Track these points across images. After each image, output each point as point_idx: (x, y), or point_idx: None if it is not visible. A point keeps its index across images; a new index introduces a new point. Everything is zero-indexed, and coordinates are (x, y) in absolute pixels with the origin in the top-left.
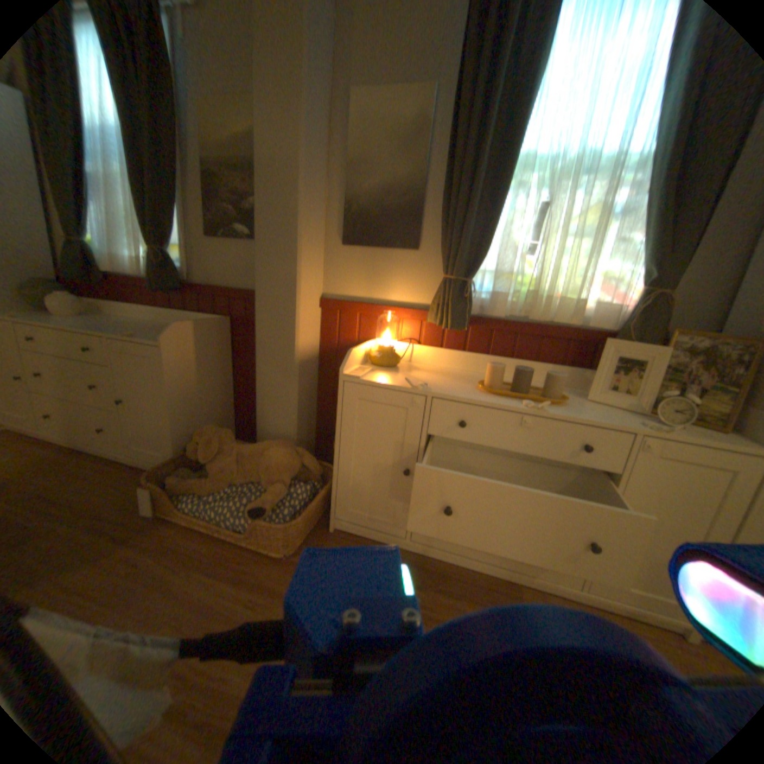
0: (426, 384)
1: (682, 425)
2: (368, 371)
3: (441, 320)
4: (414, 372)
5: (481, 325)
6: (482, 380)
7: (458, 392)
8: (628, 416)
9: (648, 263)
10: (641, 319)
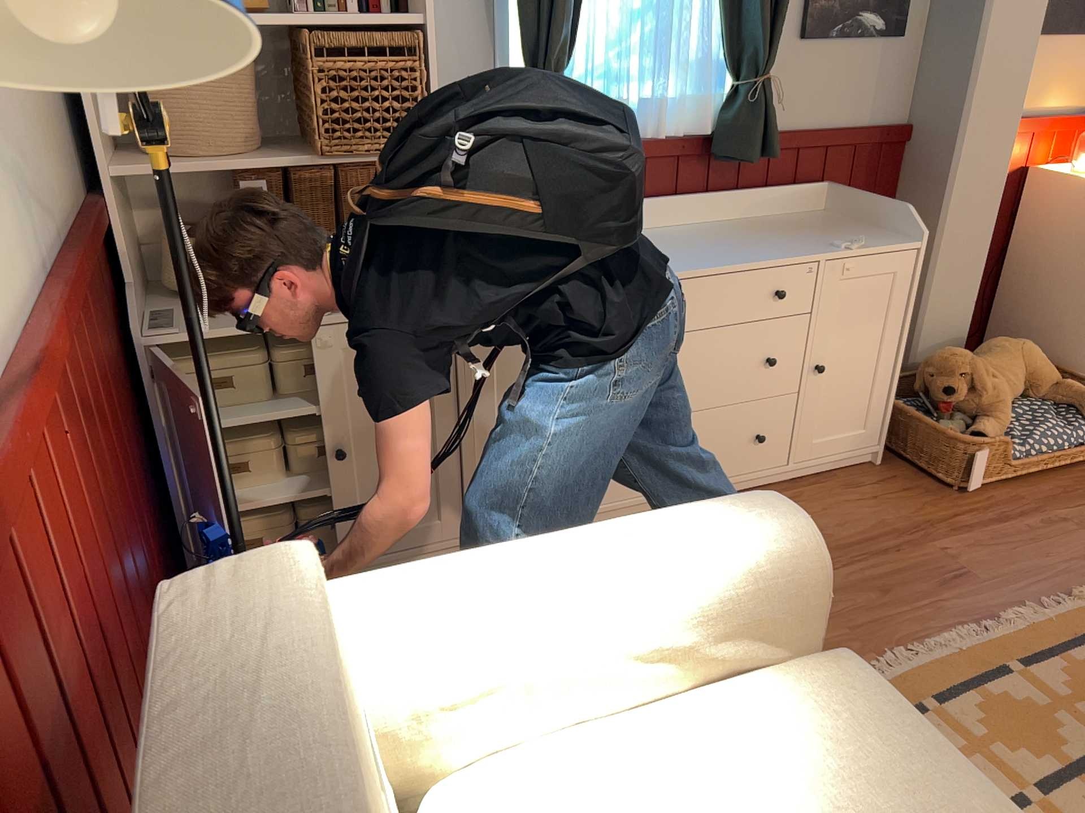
0: None
1: None
2: None
3: None
4: None
5: None
6: None
7: None
8: None
9: None
10: None
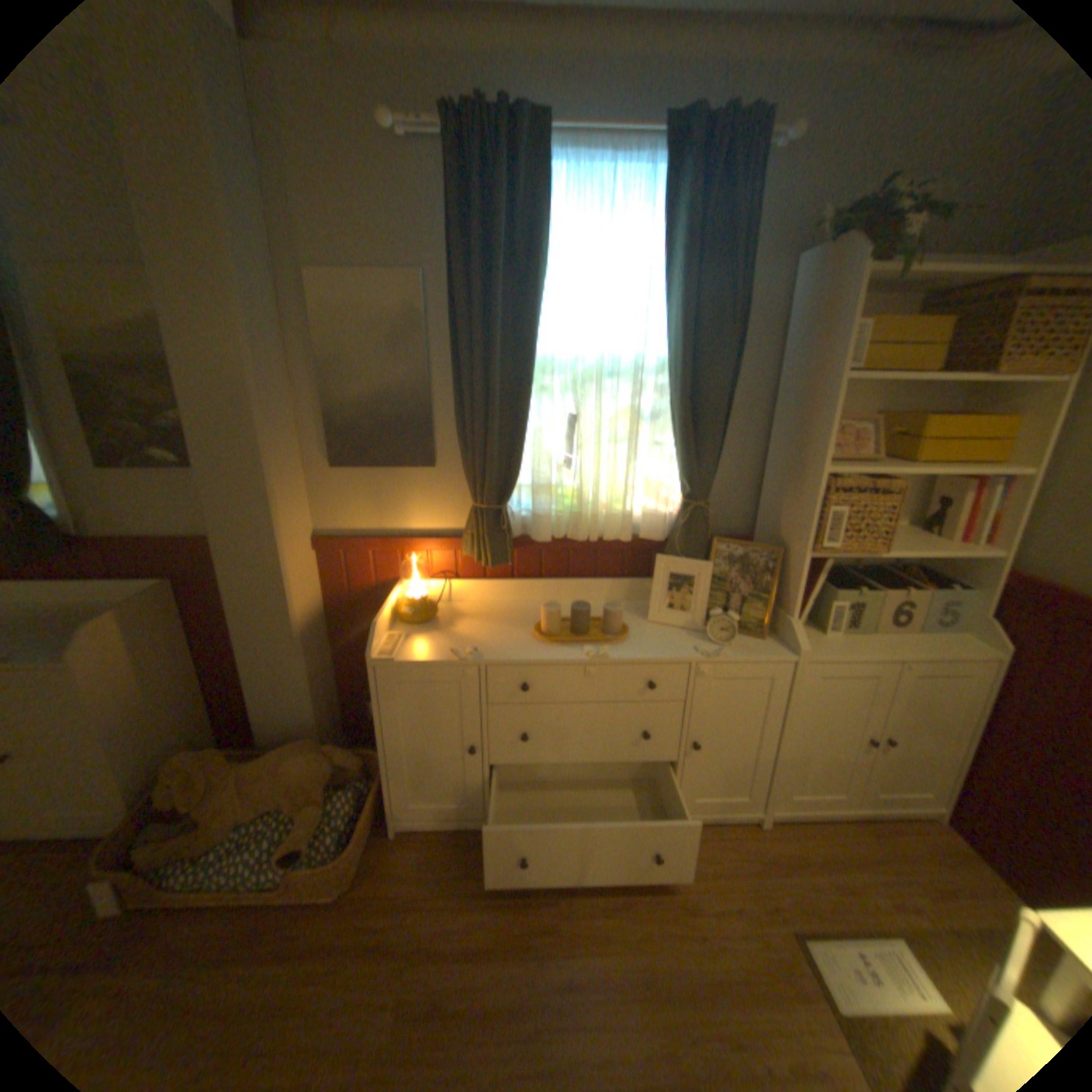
0: (475, 650)
1: (728, 643)
2: (401, 643)
3: (478, 553)
4: (457, 623)
5: (526, 549)
6: (538, 614)
7: (513, 650)
8: (684, 636)
9: (680, 474)
10: (682, 532)
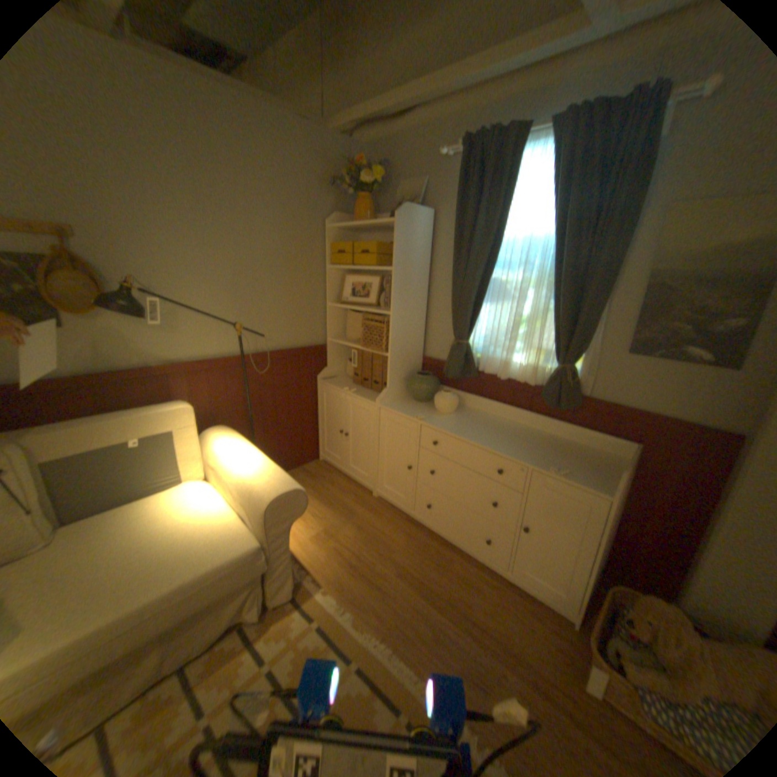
0: None
1: None
2: None
3: None
4: None
5: None
6: None
7: None
8: None
9: None
10: None
